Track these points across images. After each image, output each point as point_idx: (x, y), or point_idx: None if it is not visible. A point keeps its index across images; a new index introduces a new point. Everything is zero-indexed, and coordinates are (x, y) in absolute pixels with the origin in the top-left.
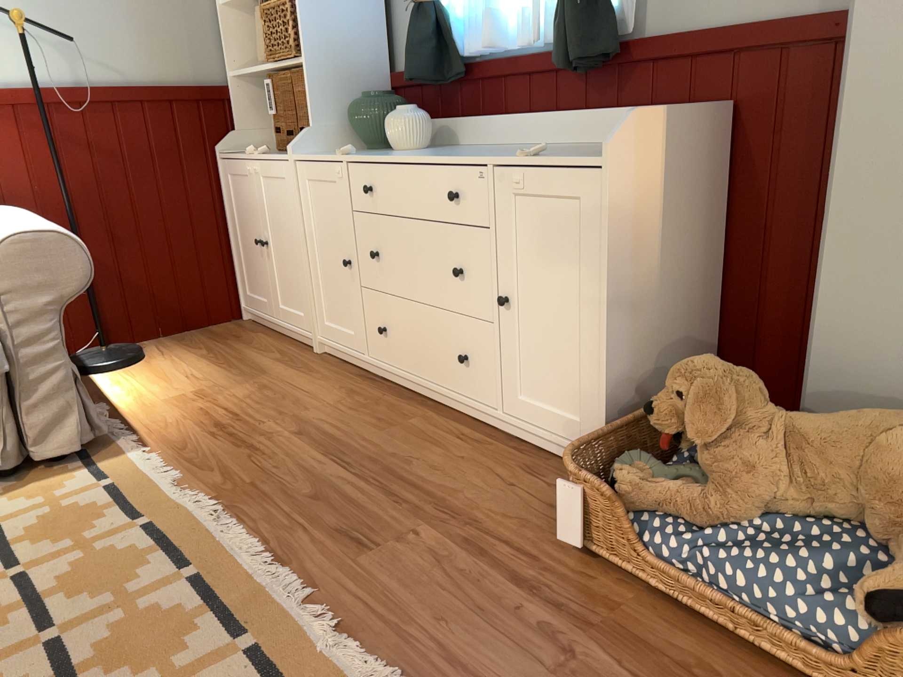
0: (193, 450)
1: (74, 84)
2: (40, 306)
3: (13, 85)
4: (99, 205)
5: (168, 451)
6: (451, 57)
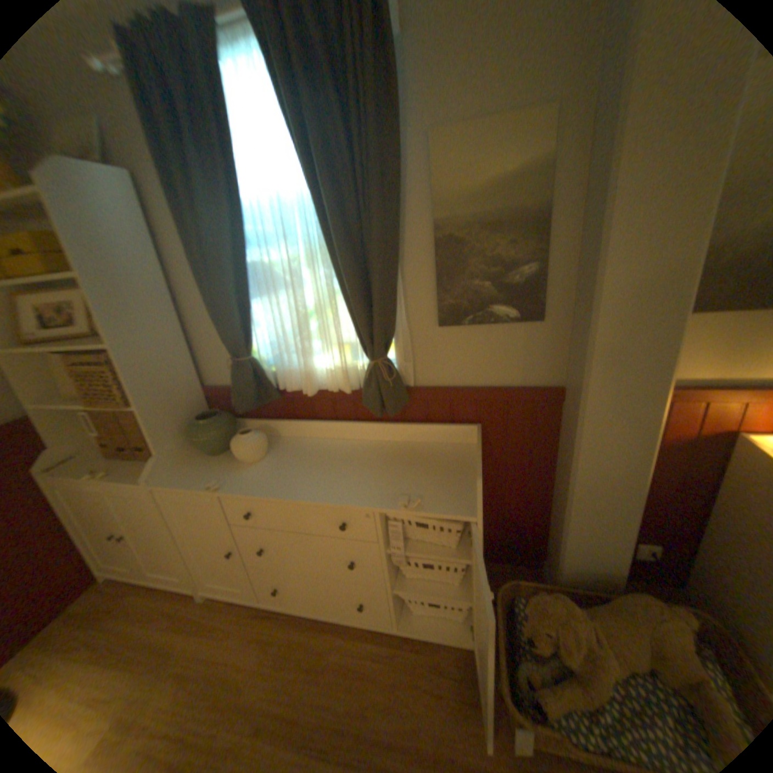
0: None
1: None
2: None
3: None
4: None
5: None
6: (268, 387)
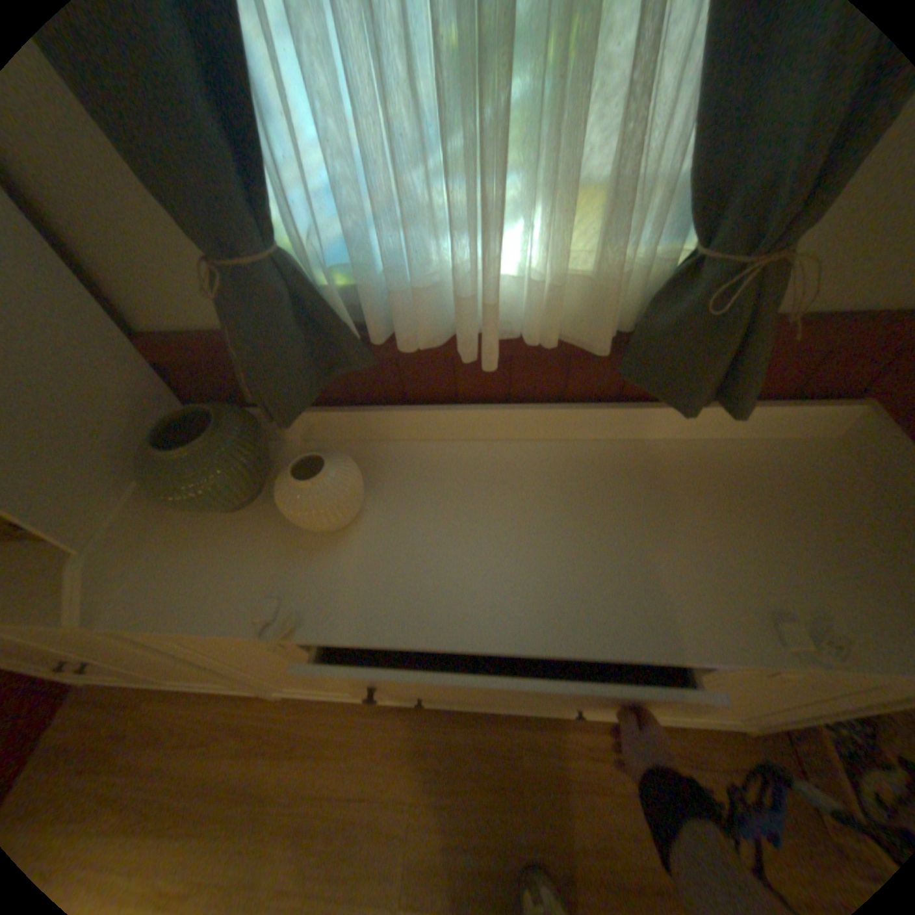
0: None
1: None
2: None
3: None
4: None
5: None
6: (338, 336)
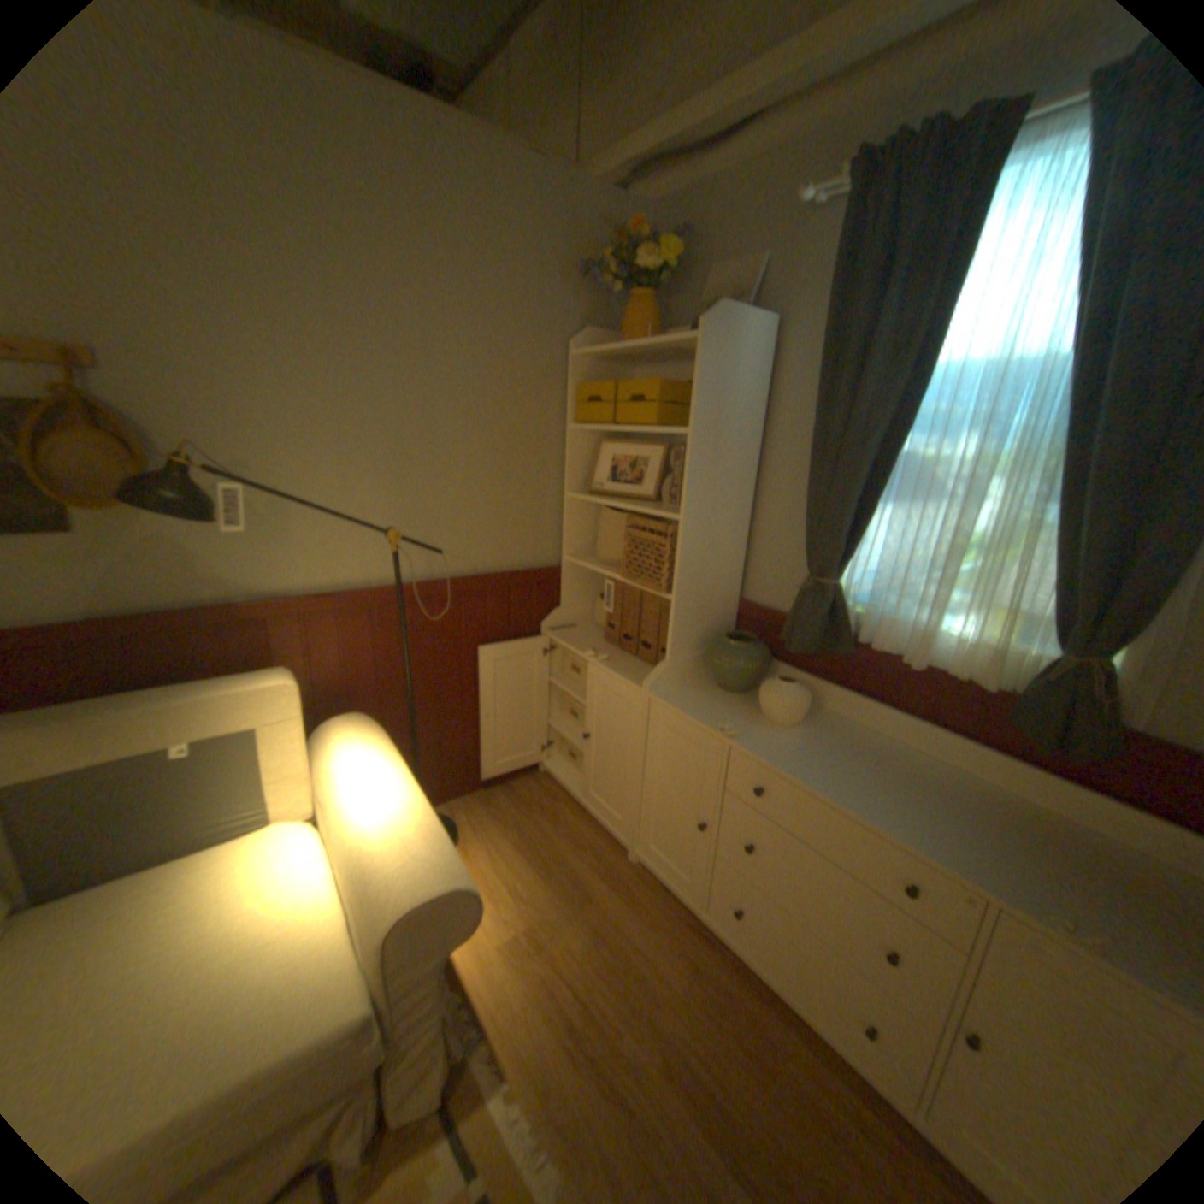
0: (560, 1101)
1: (427, 575)
2: (425, 974)
3: (371, 581)
4: (432, 684)
5: (532, 1097)
6: (842, 633)
